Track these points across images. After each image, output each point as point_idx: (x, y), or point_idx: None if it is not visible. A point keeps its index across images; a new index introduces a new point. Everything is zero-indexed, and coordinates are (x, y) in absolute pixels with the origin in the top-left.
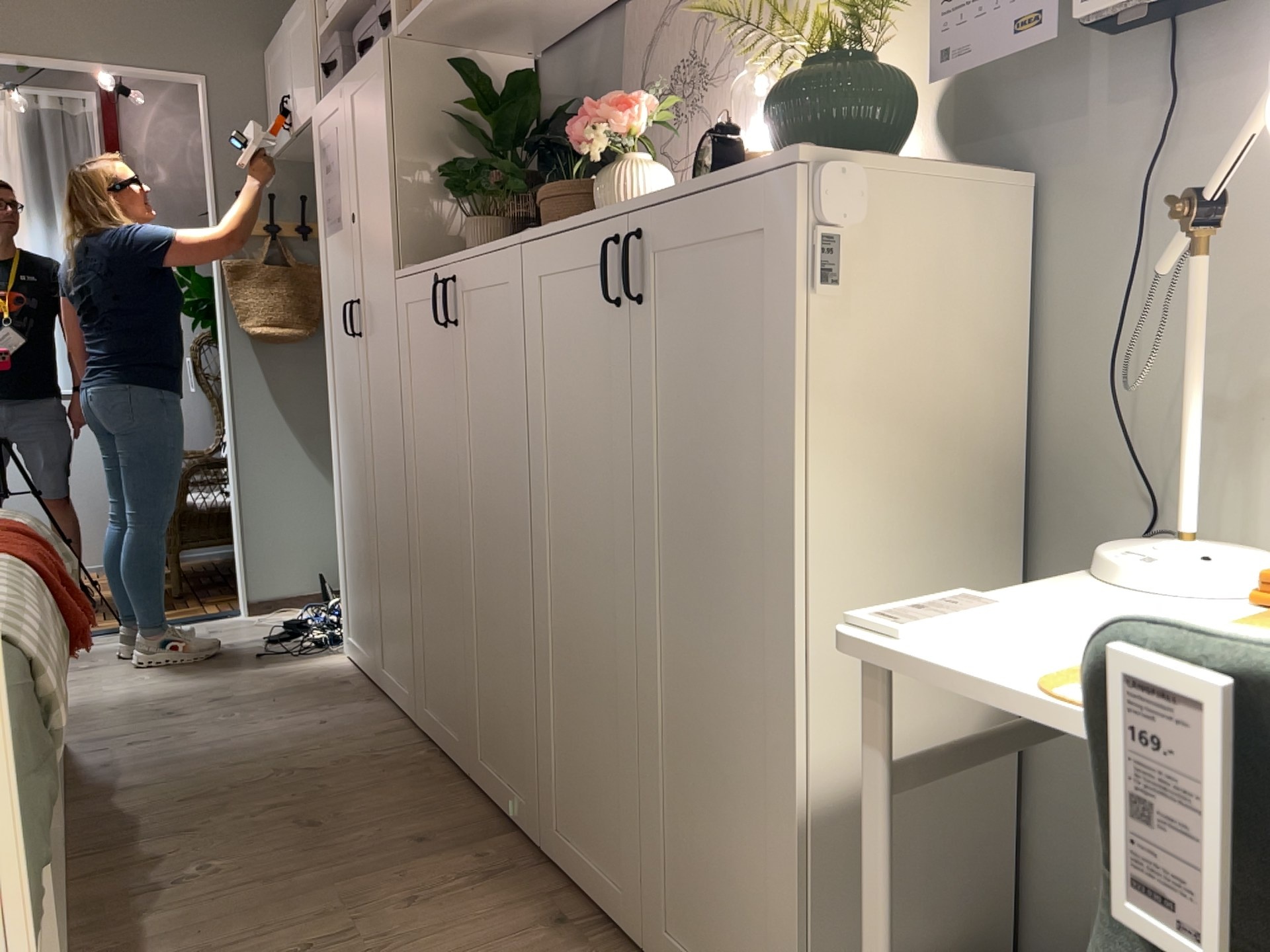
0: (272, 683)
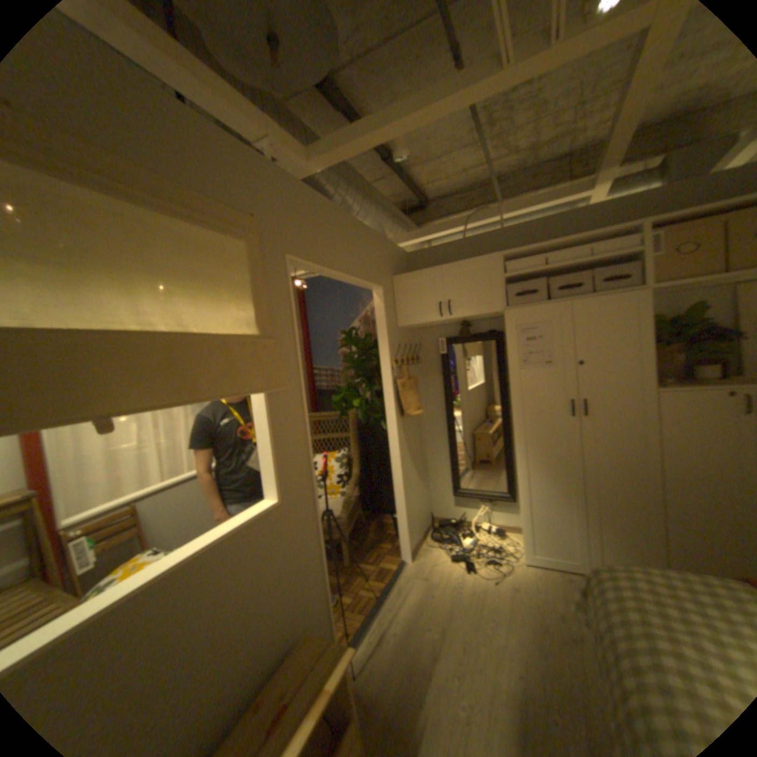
0: (548, 598)
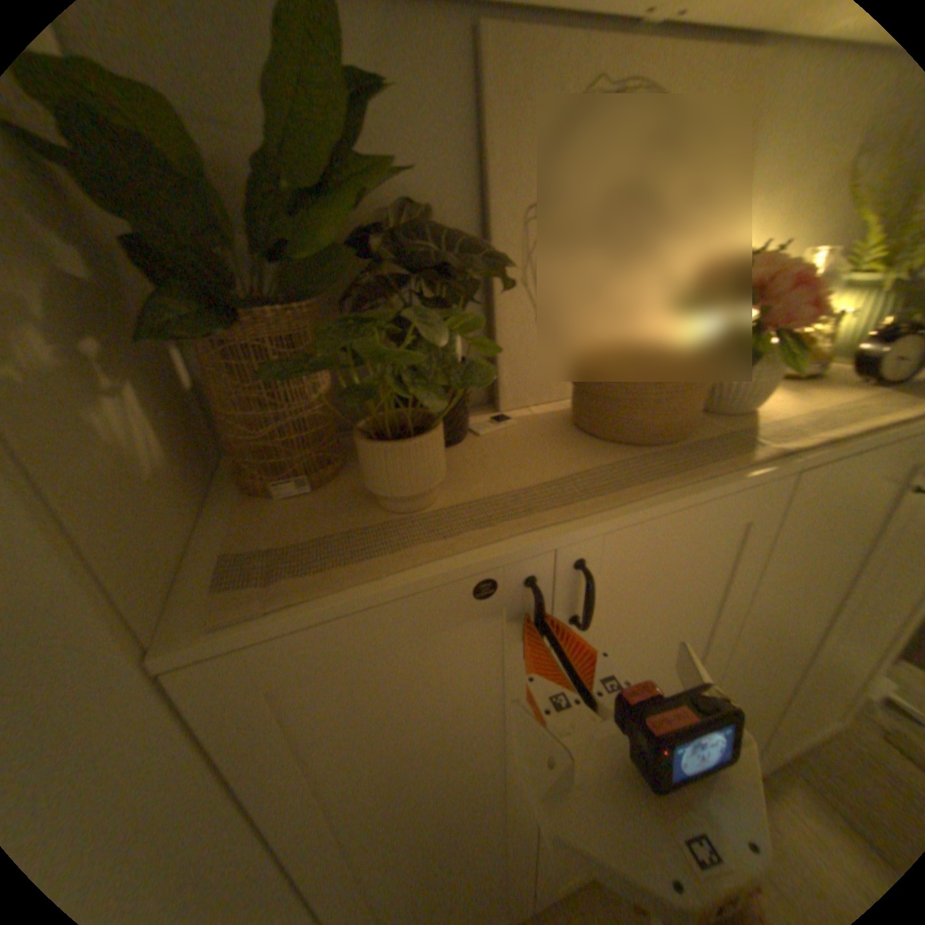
0: None
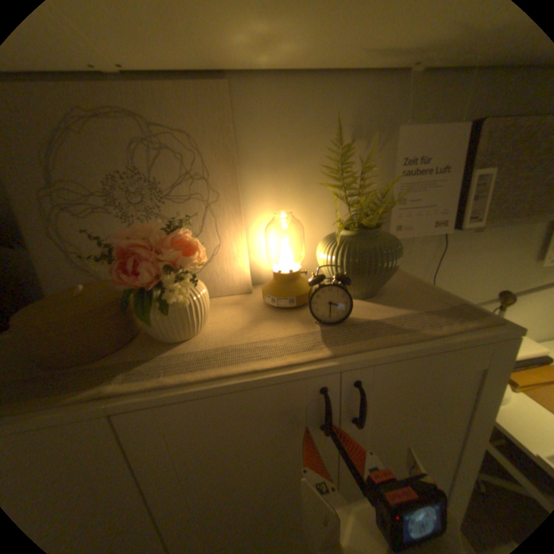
0: None
